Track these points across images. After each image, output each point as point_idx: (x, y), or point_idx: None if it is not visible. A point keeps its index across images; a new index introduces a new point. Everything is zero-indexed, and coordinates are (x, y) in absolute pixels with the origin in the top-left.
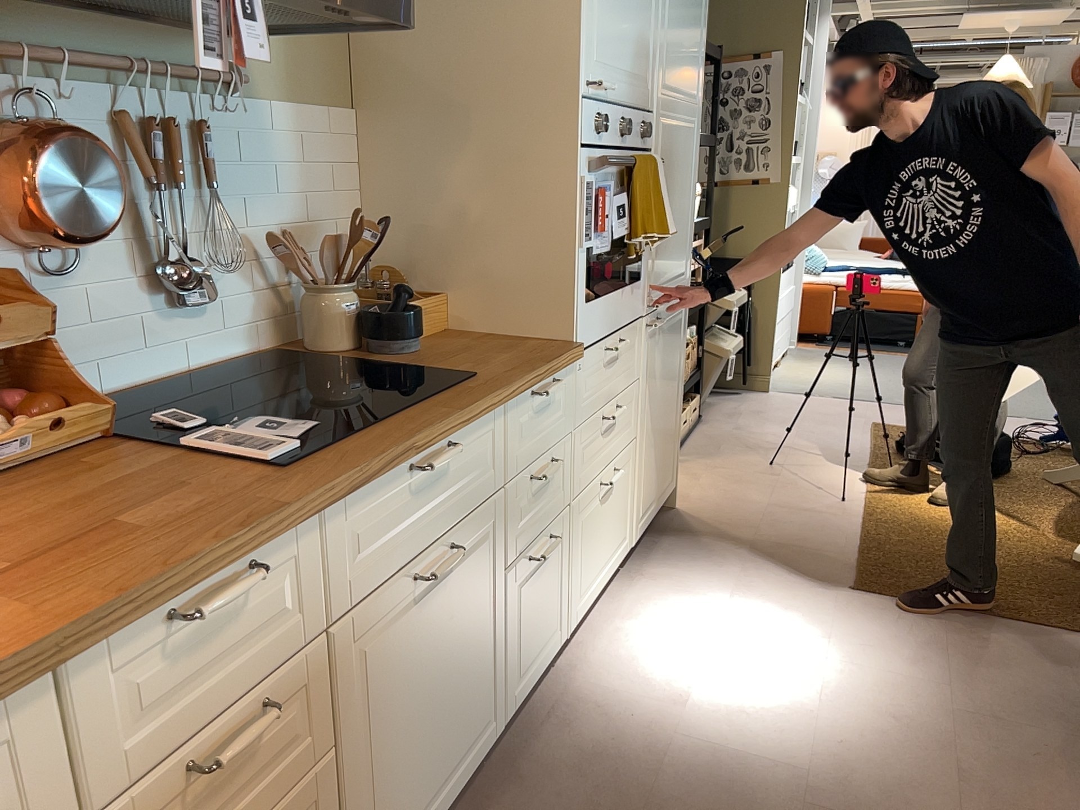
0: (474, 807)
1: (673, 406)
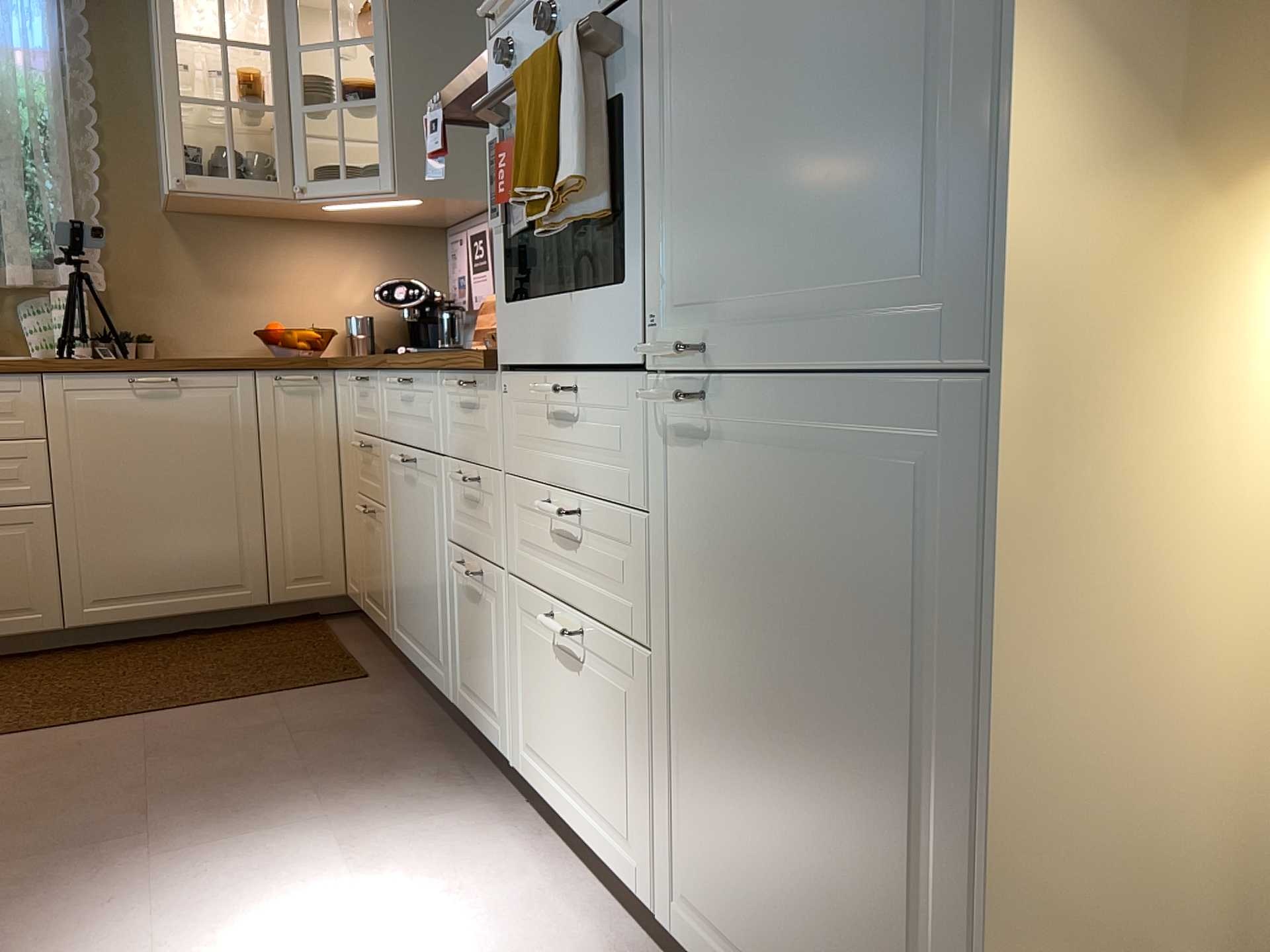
0: (435, 724)
1: (885, 809)
